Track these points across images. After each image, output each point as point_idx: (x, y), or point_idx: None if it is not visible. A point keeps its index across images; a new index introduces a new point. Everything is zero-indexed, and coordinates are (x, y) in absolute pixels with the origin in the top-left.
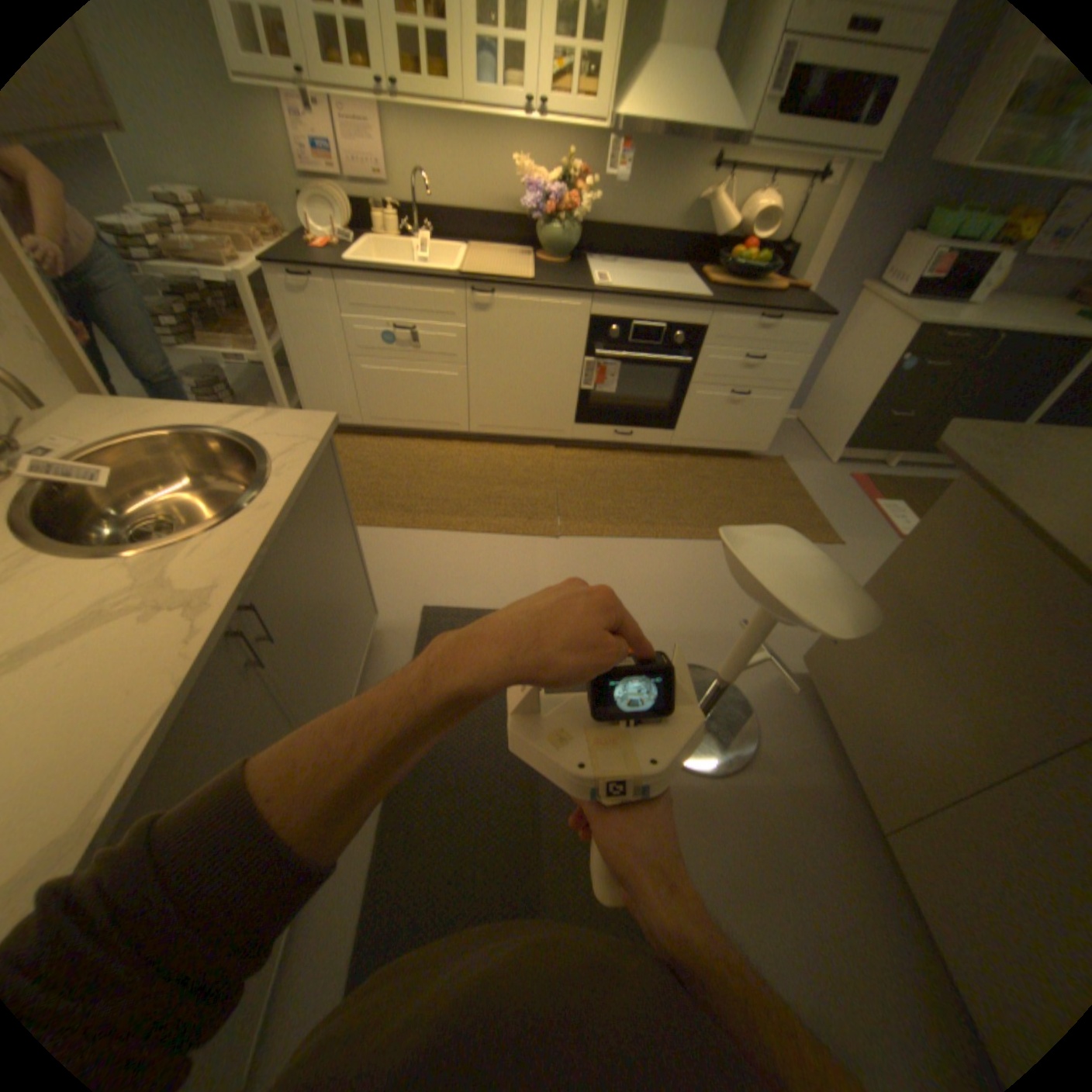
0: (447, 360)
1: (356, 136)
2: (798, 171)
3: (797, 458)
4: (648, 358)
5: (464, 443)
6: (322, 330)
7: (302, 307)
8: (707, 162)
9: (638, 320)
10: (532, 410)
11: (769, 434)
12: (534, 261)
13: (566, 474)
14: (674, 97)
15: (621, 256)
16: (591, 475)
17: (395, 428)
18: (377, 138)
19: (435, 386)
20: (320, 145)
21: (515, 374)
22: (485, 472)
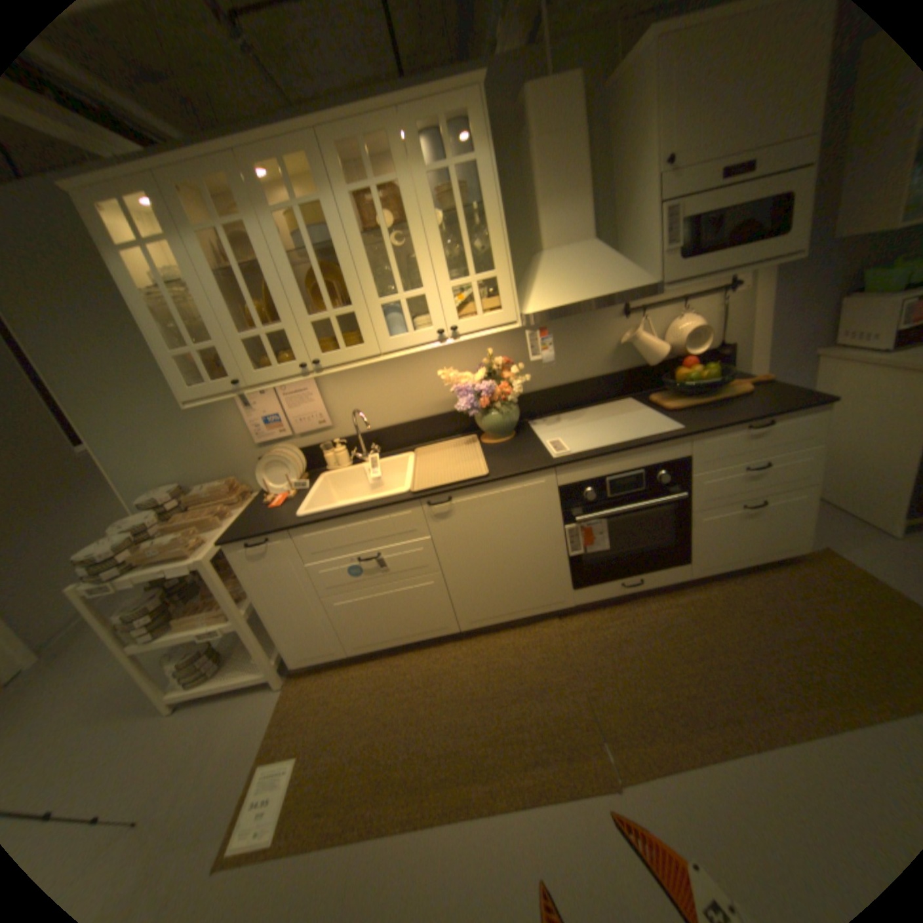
0: (418, 572)
1: (299, 402)
2: (707, 292)
3: (847, 544)
4: (636, 508)
5: (457, 642)
6: (287, 583)
7: (264, 570)
8: (615, 314)
9: (610, 474)
10: (522, 591)
11: (806, 534)
12: (480, 446)
13: (586, 657)
14: (574, 282)
15: (561, 411)
16: (615, 650)
17: (380, 650)
18: (317, 397)
19: (412, 599)
20: (271, 418)
21: (493, 564)
22: (490, 684)
